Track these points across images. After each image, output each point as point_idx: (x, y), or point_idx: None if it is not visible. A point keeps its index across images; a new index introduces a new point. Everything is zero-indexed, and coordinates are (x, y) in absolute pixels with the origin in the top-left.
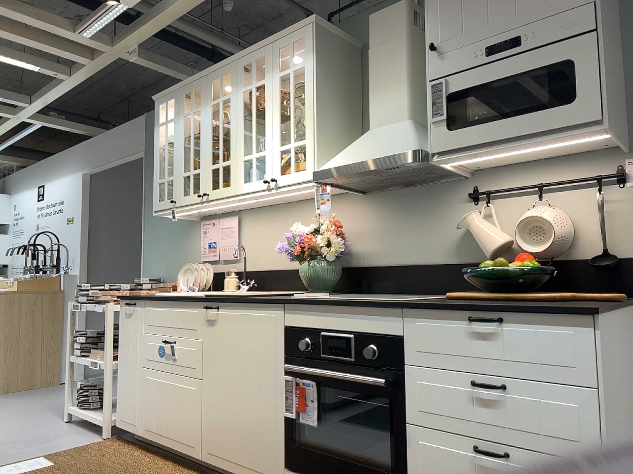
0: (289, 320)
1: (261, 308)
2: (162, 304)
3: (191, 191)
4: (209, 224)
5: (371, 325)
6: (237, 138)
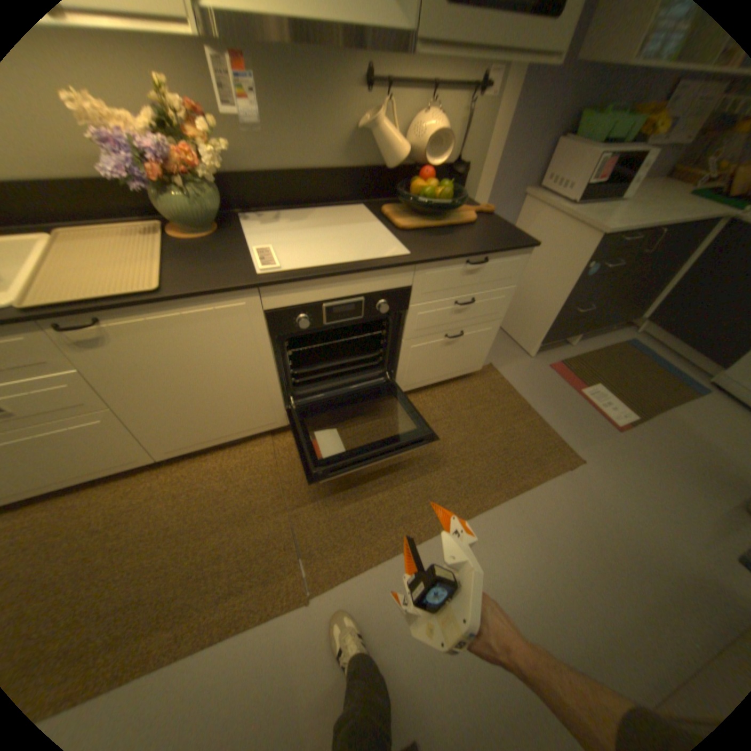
0: (272, 303)
1: (214, 299)
2: None
3: None
4: None
5: (382, 284)
6: None
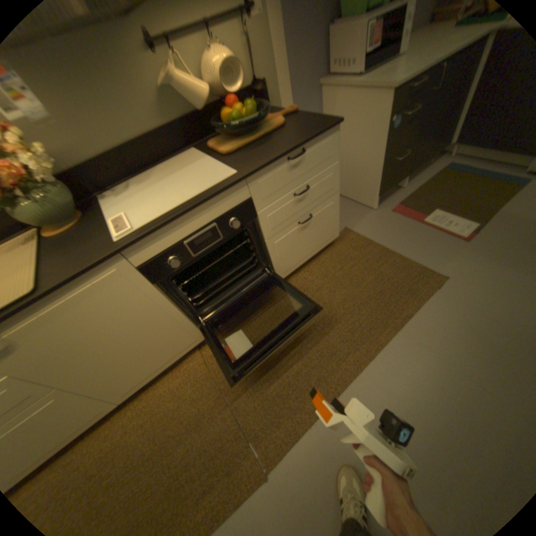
0: (140, 259)
1: (89, 277)
2: None
3: None
4: None
5: (225, 207)
6: None
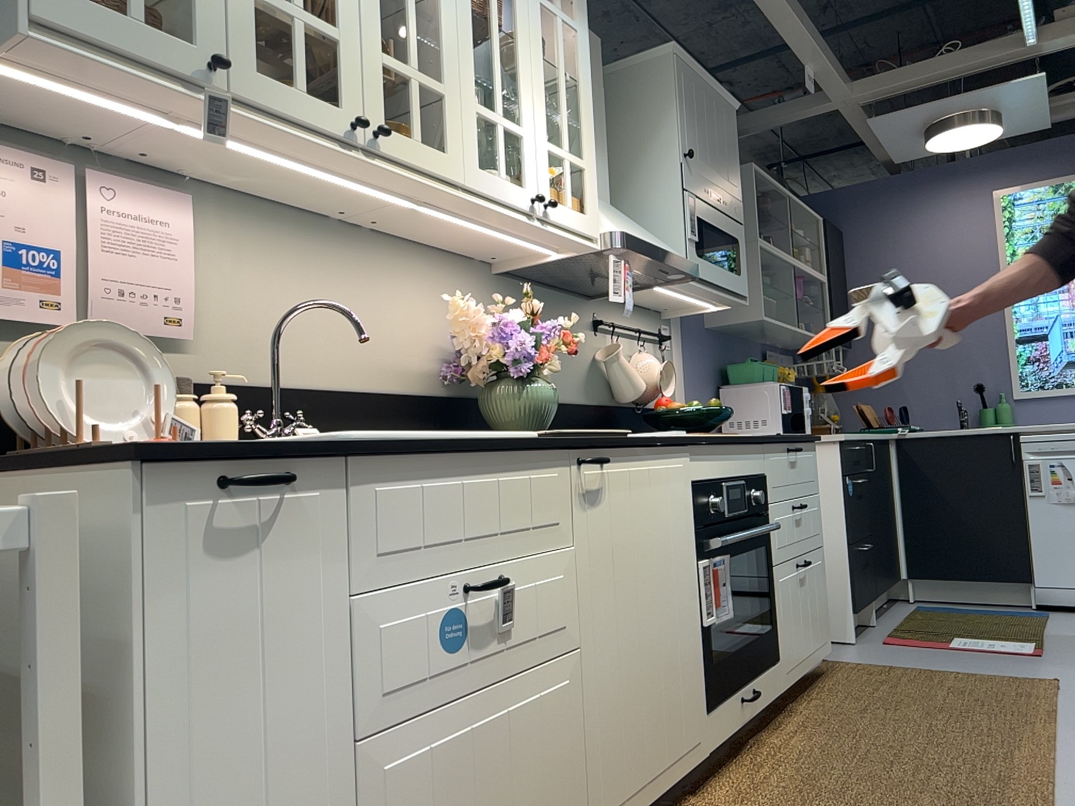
0: (697, 471)
1: (668, 454)
2: (441, 467)
3: (301, 80)
4: (12, 166)
5: (751, 466)
6: (463, 48)
